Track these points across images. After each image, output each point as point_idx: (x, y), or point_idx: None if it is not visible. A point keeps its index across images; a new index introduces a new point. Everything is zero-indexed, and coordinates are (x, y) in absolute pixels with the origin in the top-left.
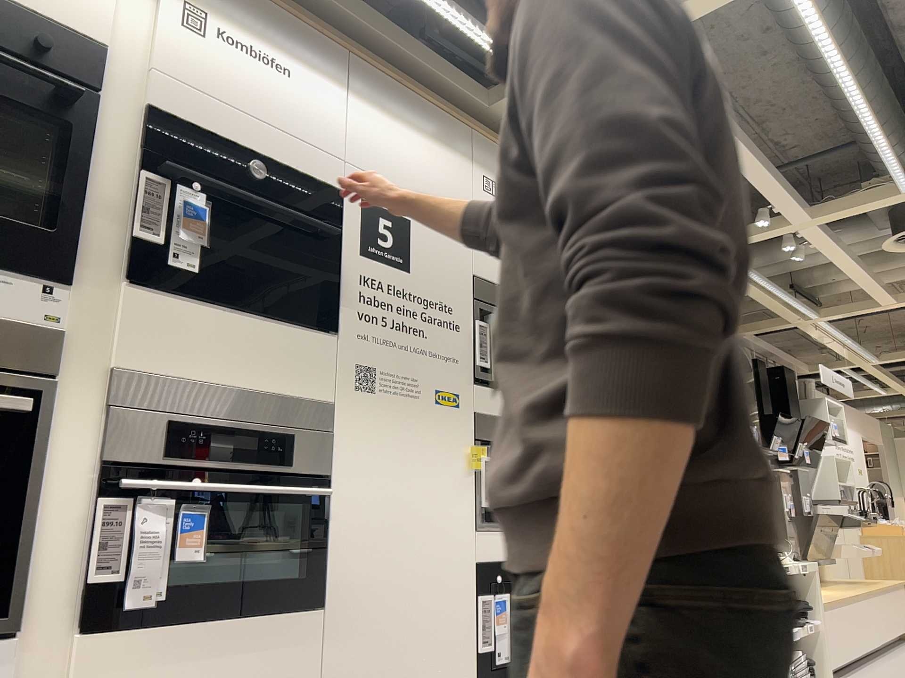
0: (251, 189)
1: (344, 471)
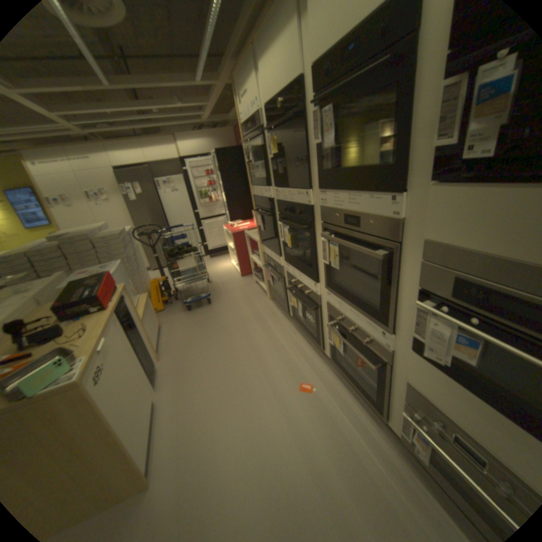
0: None
1: None
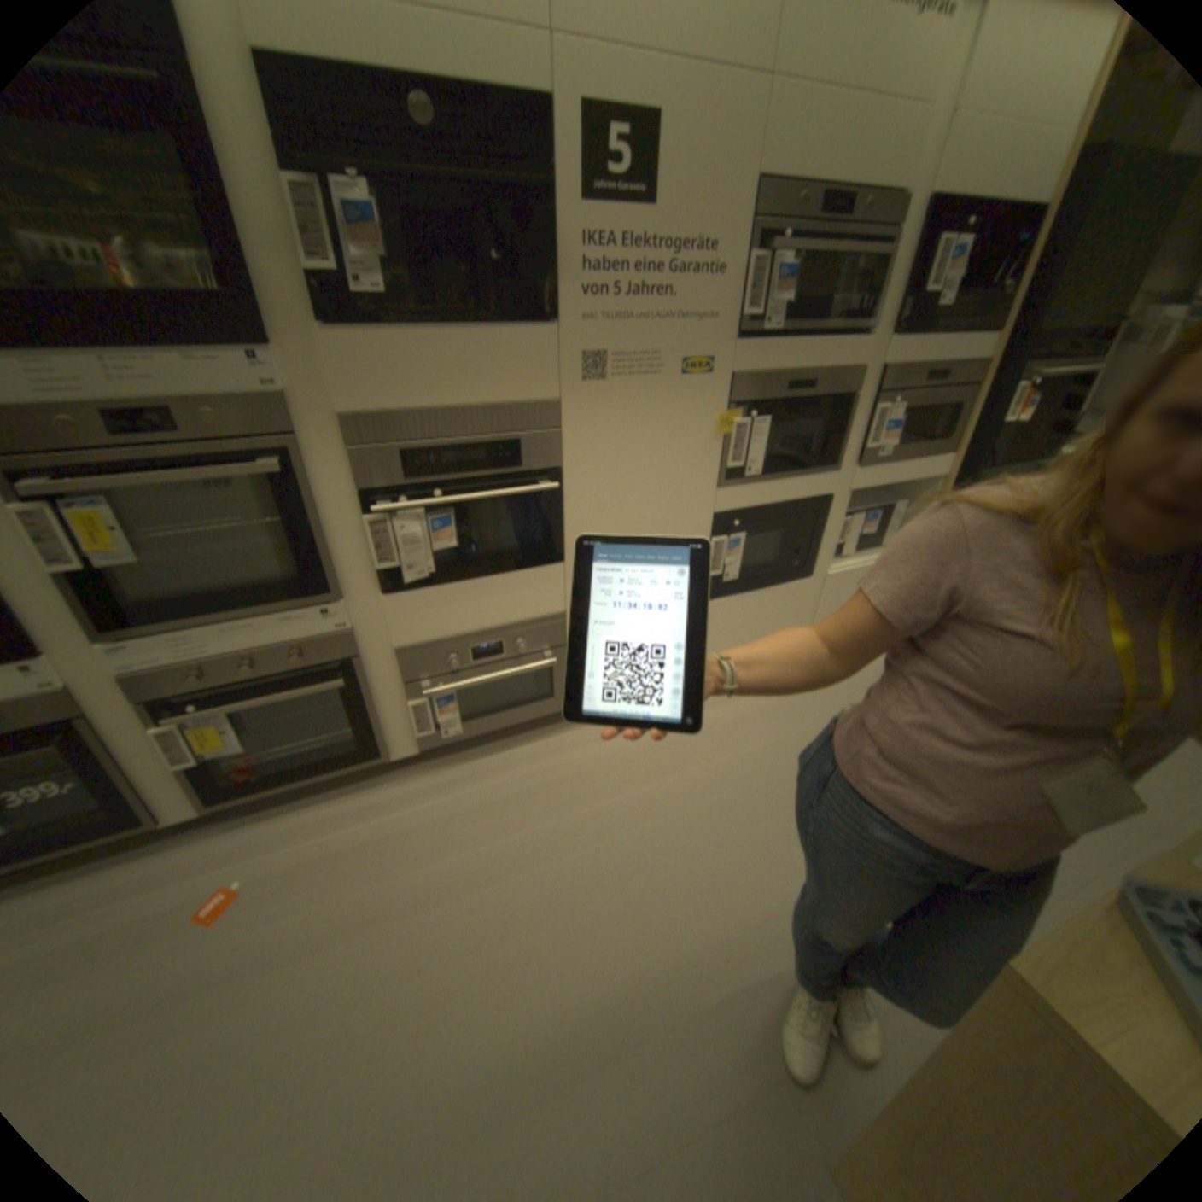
0: (420, 146)
1: (574, 460)
